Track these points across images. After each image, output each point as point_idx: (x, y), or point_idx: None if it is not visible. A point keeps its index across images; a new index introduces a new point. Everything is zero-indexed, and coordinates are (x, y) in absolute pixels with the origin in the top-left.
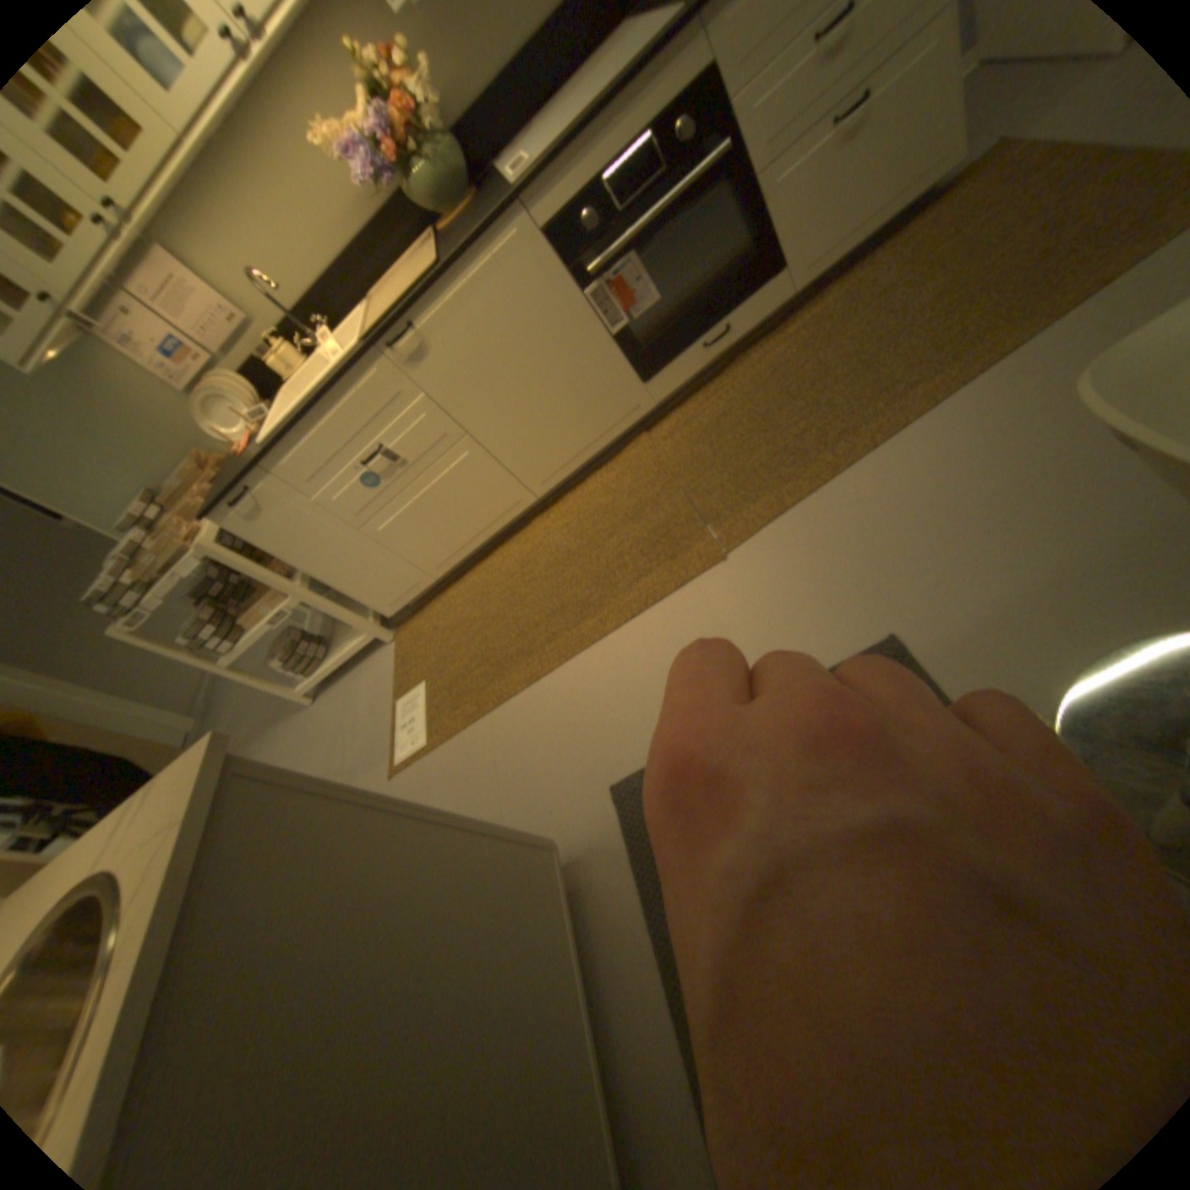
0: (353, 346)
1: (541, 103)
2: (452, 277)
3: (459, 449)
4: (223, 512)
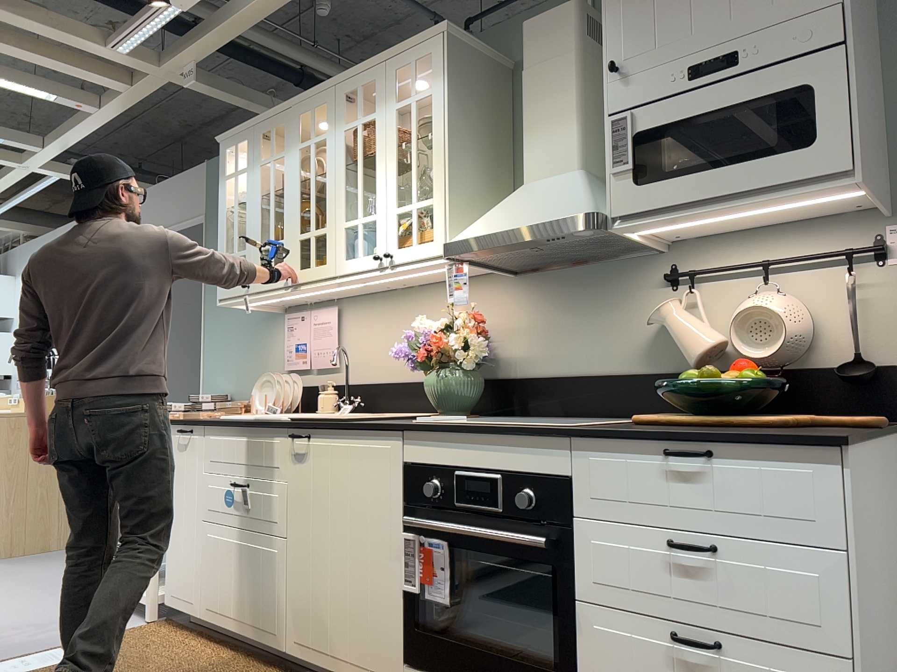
0: (287, 419)
1: (573, 415)
2: (342, 436)
3: (274, 542)
4: (176, 429)
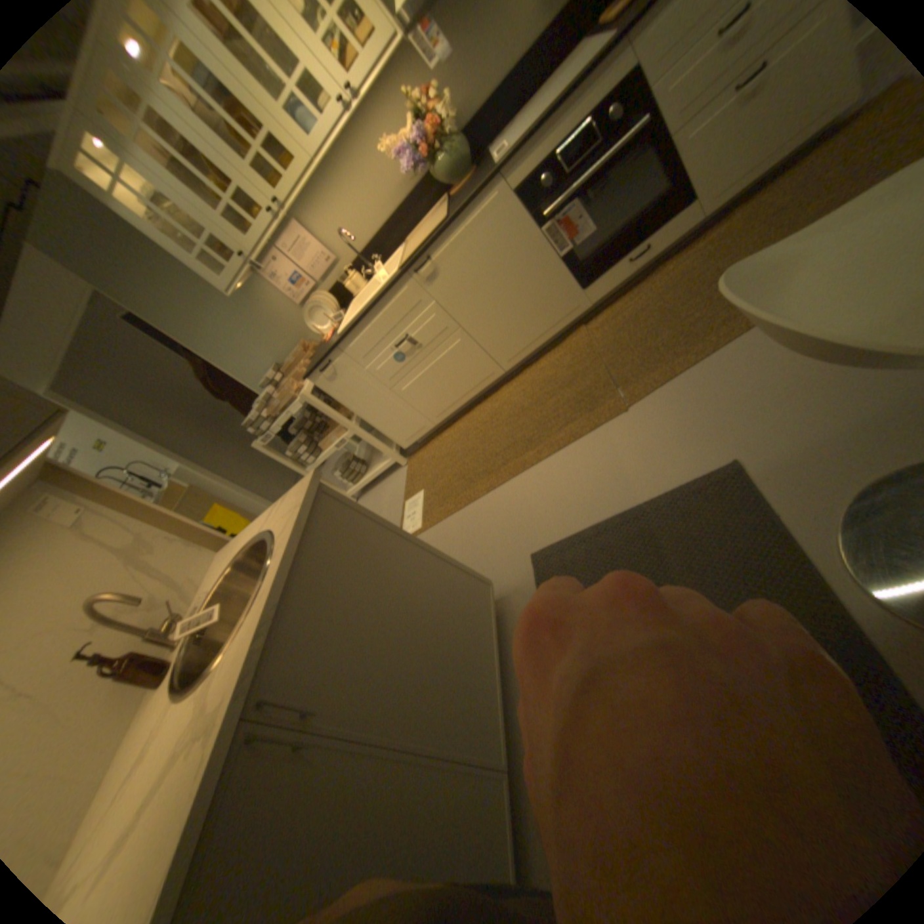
0: (395, 272)
1: (523, 102)
2: (456, 225)
3: (455, 336)
4: (316, 374)
